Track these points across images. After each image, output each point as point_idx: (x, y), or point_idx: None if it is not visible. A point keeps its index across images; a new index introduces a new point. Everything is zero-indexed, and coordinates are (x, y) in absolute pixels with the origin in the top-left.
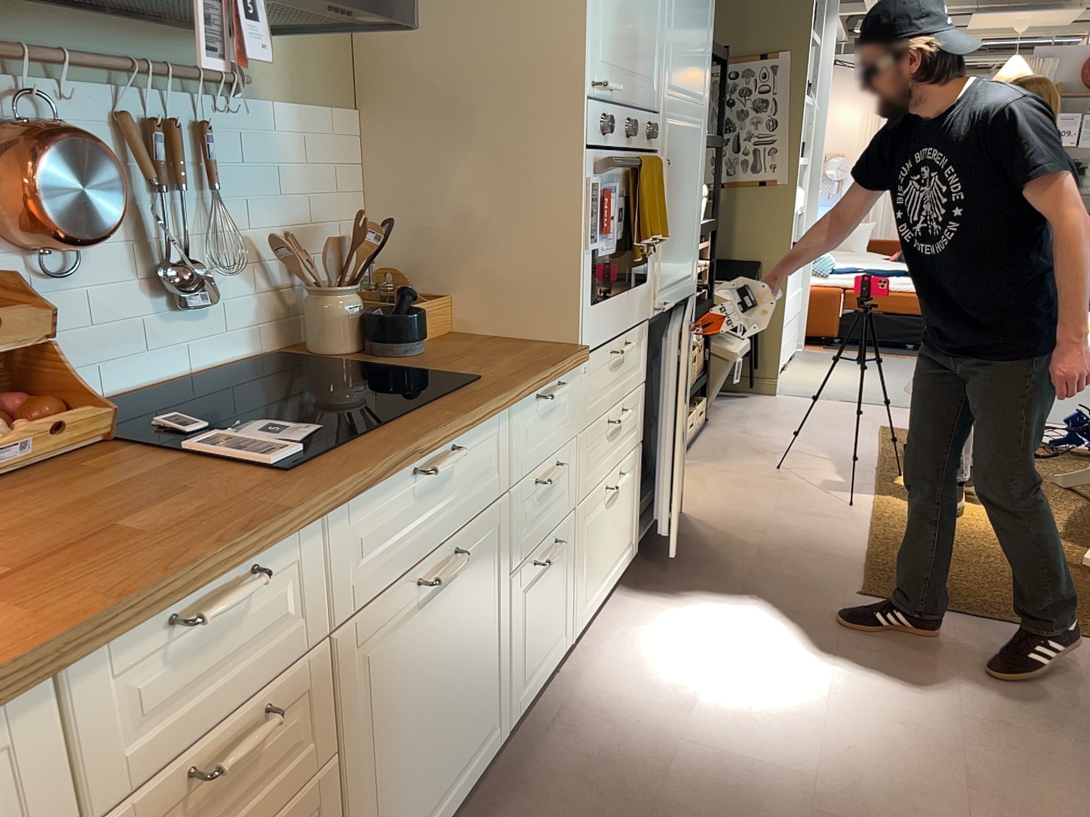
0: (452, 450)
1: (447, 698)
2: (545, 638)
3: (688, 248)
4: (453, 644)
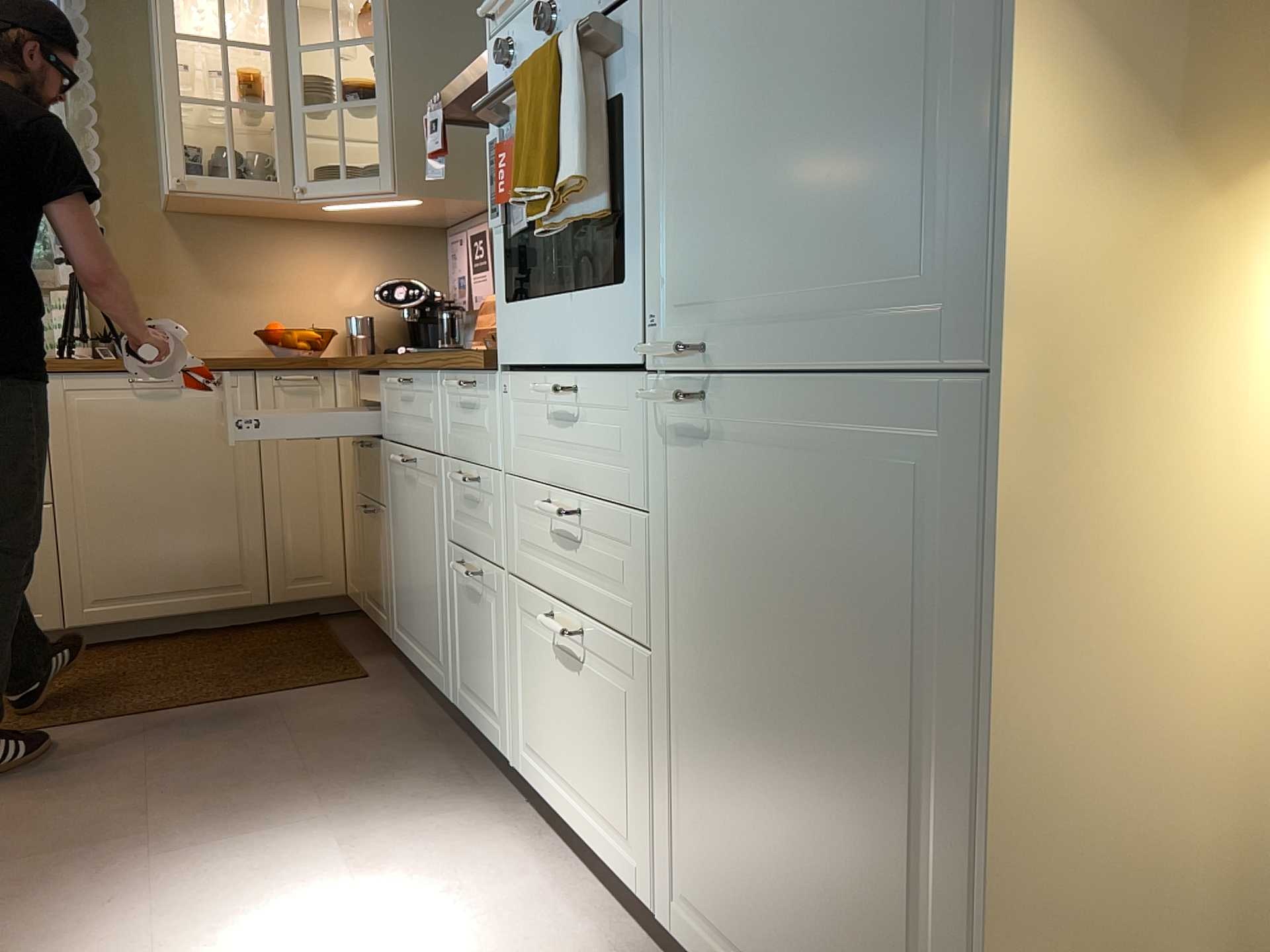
0: (406, 379)
1: (417, 571)
2: (480, 681)
3: (875, 181)
4: (418, 534)
